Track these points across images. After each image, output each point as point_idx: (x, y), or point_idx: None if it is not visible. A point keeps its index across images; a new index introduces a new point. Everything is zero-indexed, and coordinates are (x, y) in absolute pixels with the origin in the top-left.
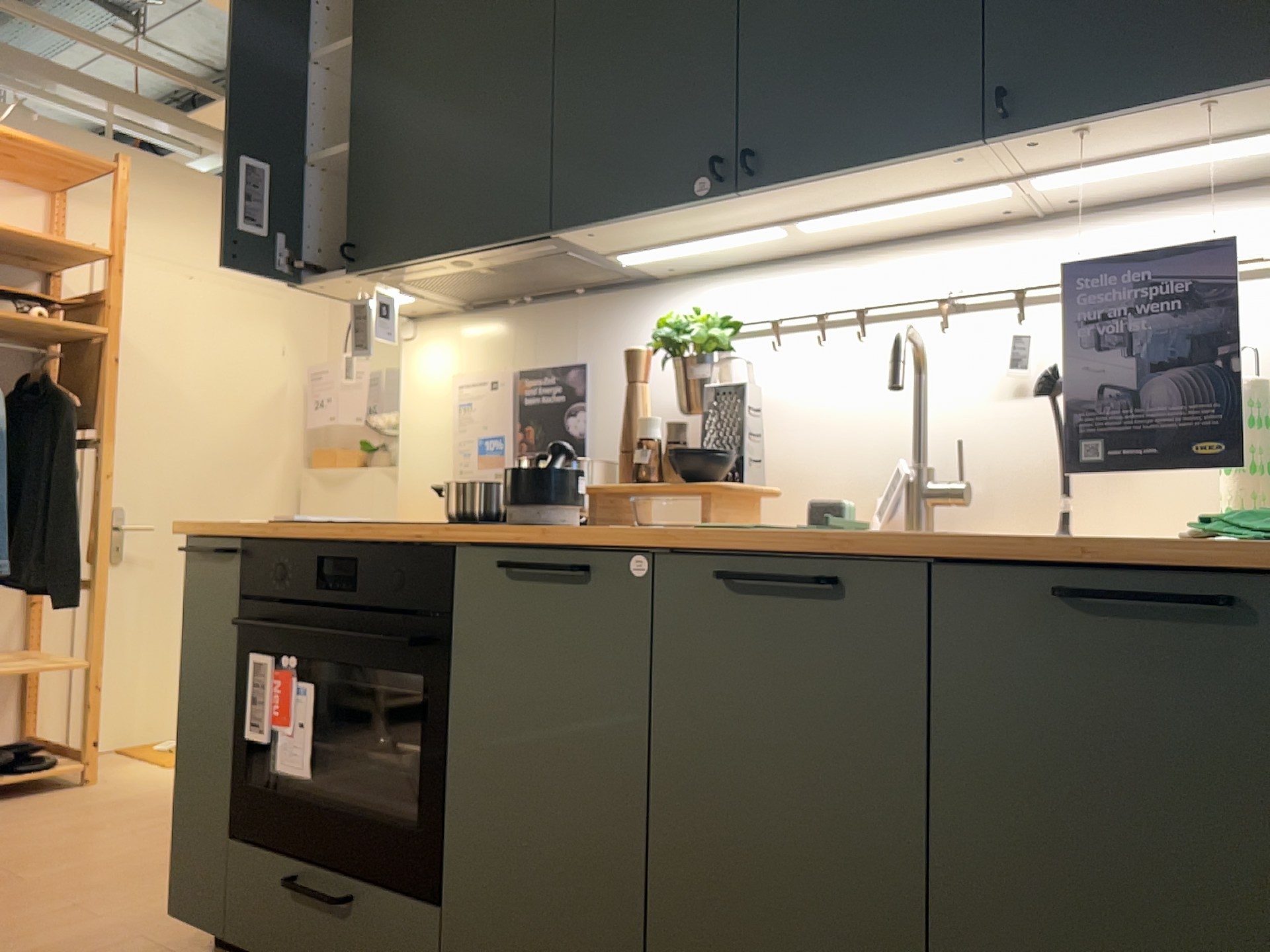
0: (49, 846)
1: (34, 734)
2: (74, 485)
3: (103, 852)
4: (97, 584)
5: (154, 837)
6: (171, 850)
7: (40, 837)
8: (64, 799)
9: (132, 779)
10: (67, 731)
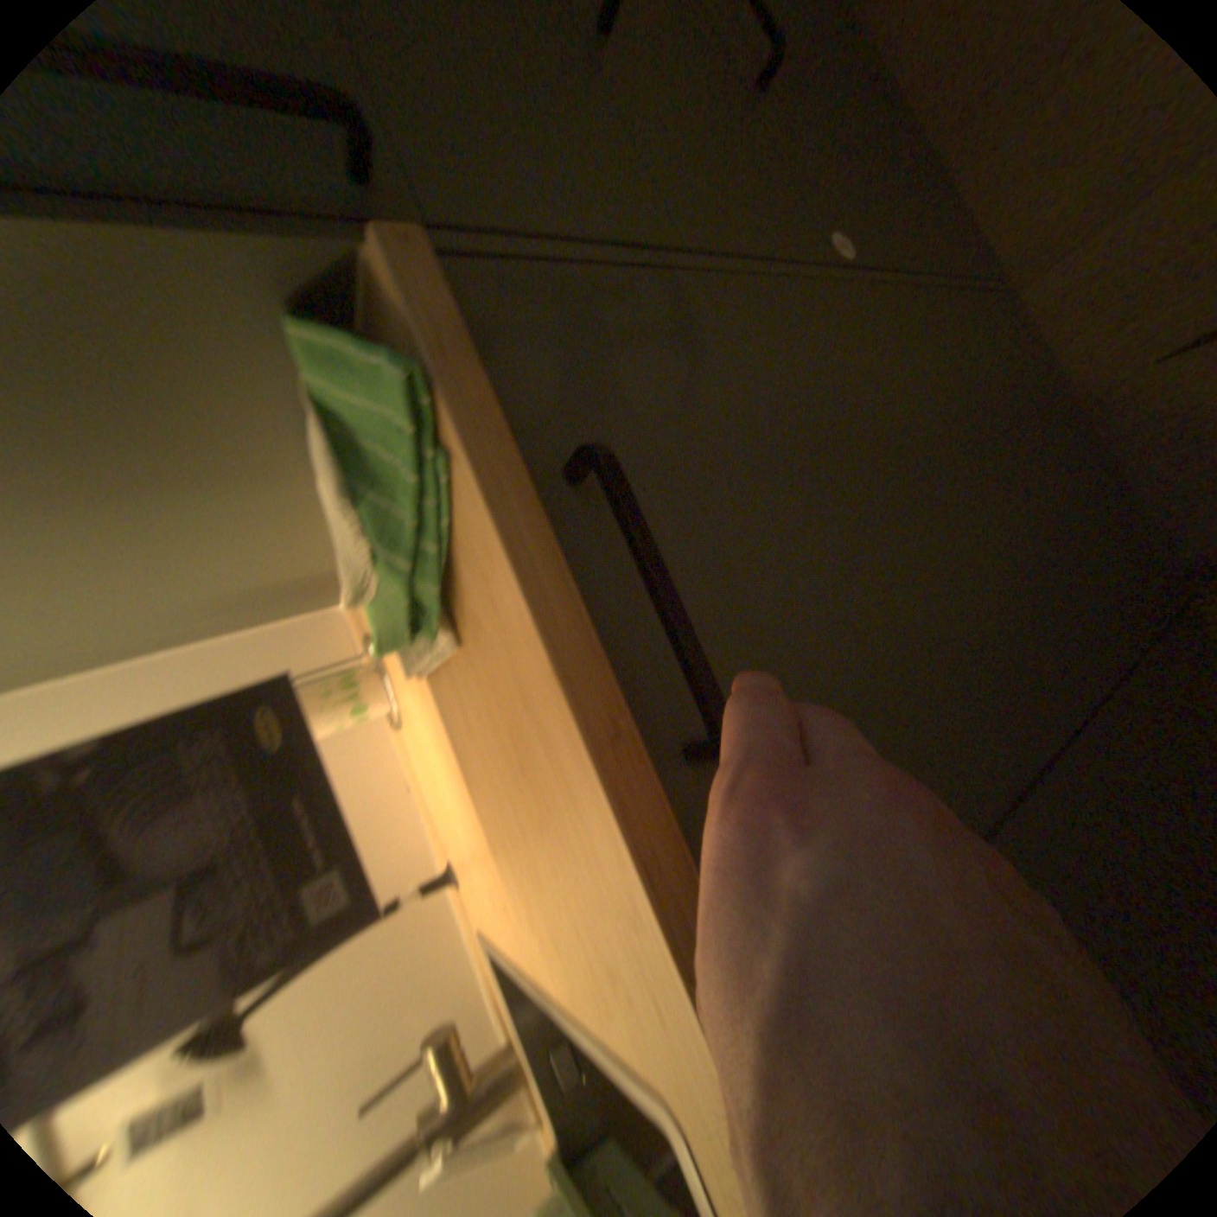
0: None
1: None
2: None
3: None
4: None
5: None
6: None
7: None
8: None
9: None
10: None
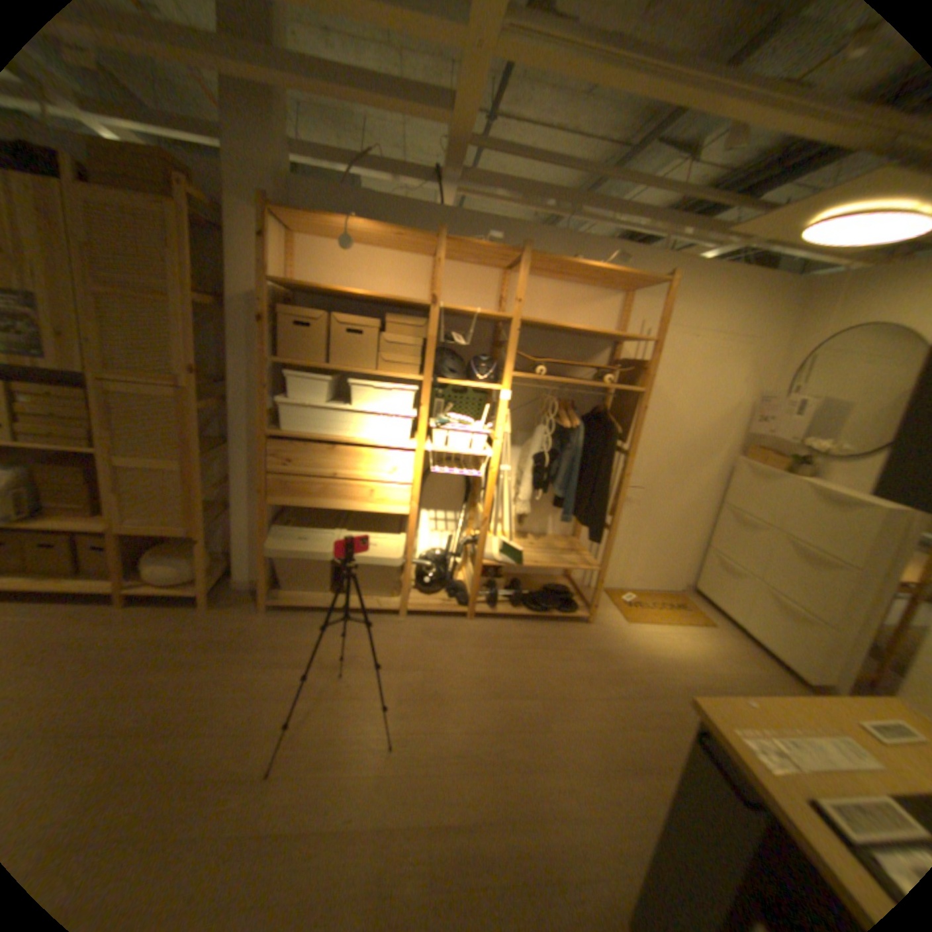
0: (569, 691)
1: (571, 574)
2: (608, 479)
3: (593, 718)
4: (611, 532)
5: (620, 715)
6: (630, 742)
7: (566, 677)
8: (579, 635)
9: (611, 627)
10: (585, 575)
